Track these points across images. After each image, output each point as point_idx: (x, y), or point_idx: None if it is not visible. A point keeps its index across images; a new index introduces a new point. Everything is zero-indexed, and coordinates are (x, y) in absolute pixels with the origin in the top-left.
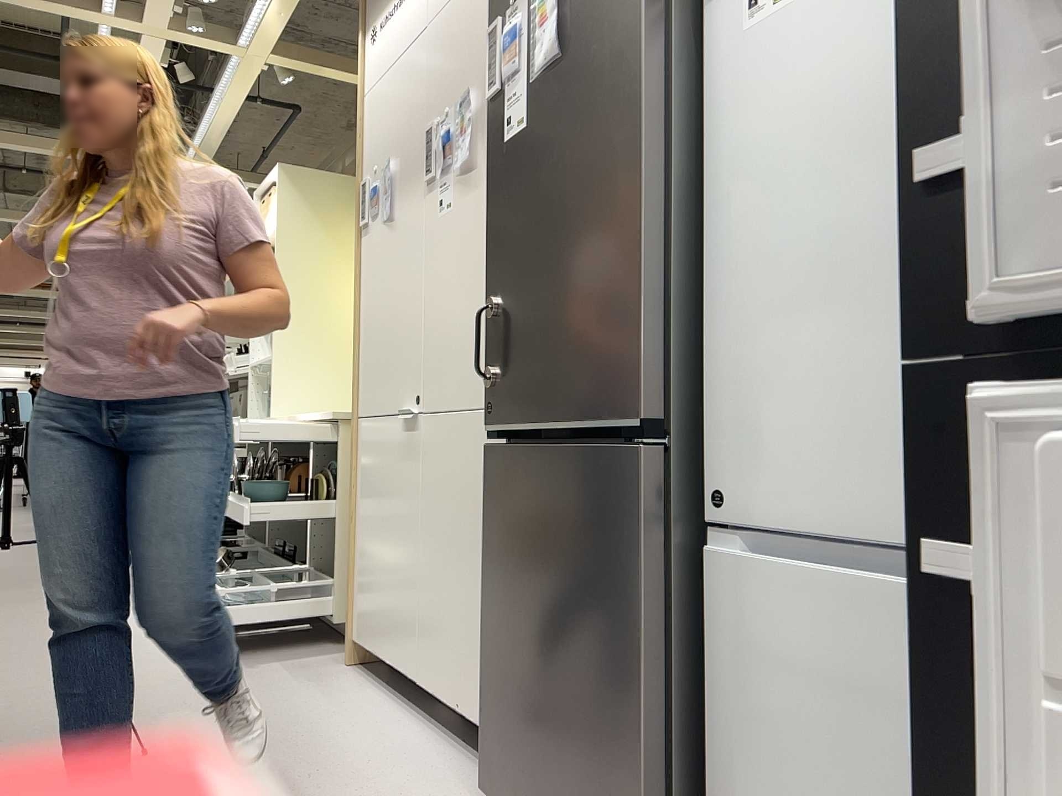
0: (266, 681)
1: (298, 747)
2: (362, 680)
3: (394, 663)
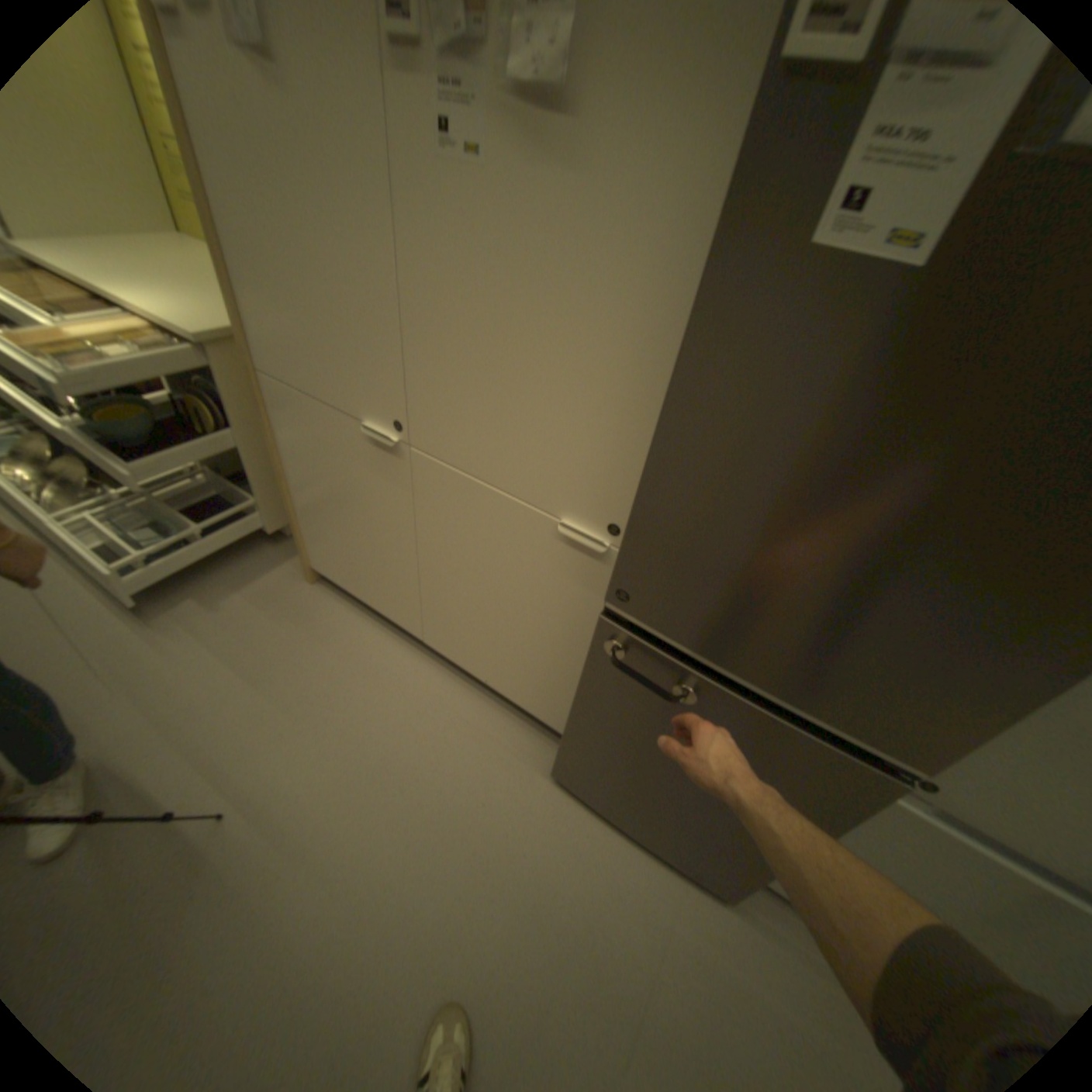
0: (250, 633)
1: (358, 740)
2: (341, 606)
3: (385, 612)
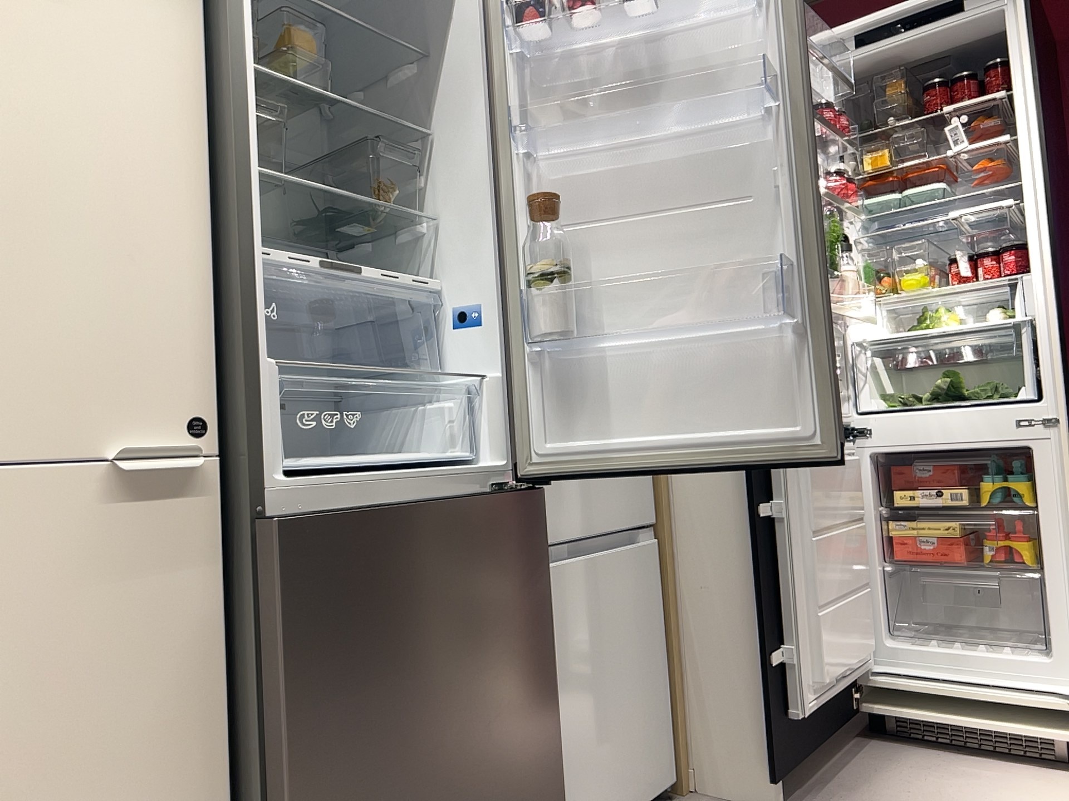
0: None
1: None
2: None
3: None
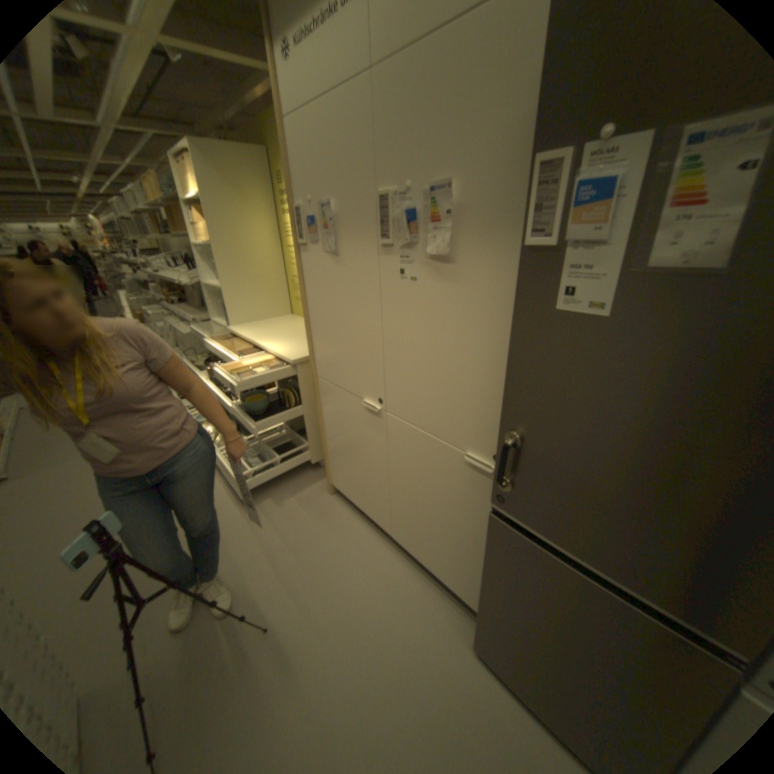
0: (295, 520)
1: (346, 597)
2: (345, 509)
3: (370, 515)
